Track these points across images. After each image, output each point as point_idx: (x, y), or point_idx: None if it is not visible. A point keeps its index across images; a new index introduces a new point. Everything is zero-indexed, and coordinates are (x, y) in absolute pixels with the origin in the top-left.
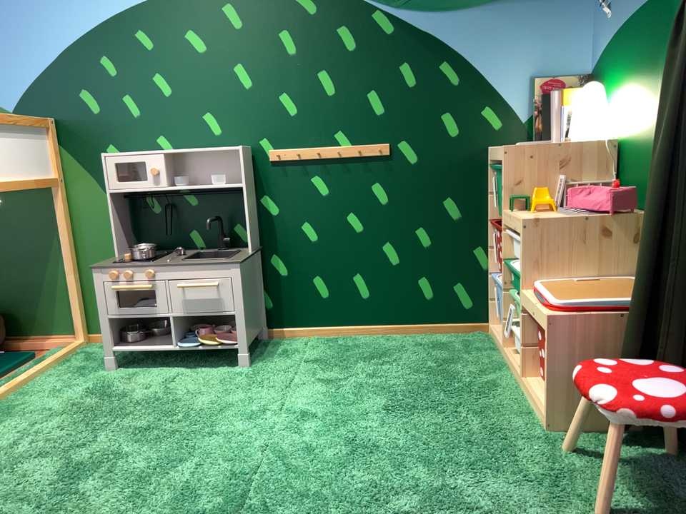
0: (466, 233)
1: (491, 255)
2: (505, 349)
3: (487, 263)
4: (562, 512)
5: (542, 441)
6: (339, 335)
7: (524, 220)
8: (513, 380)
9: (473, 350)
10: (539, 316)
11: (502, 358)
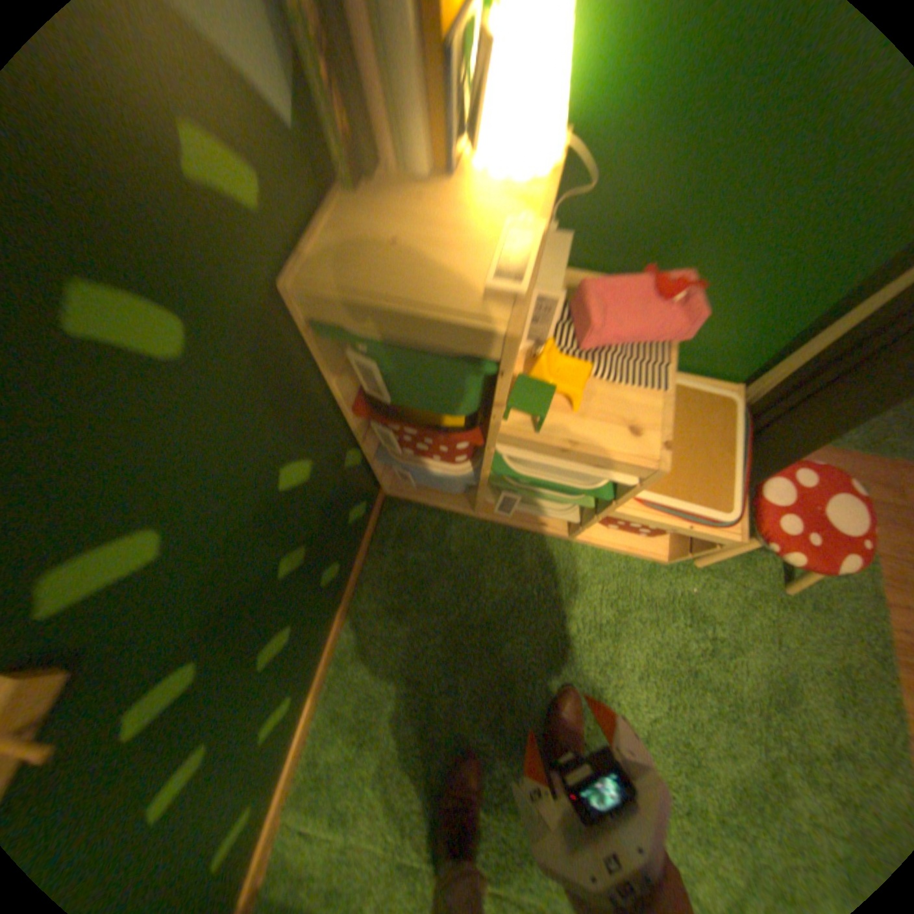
0: (331, 464)
1: (386, 449)
2: (484, 513)
3: (364, 452)
4: (785, 619)
5: (679, 577)
6: (299, 752)
7: (667, 468)
8: (547, 537)
9: (443, 542)
10: (699, 534)
11: (483, 519)
